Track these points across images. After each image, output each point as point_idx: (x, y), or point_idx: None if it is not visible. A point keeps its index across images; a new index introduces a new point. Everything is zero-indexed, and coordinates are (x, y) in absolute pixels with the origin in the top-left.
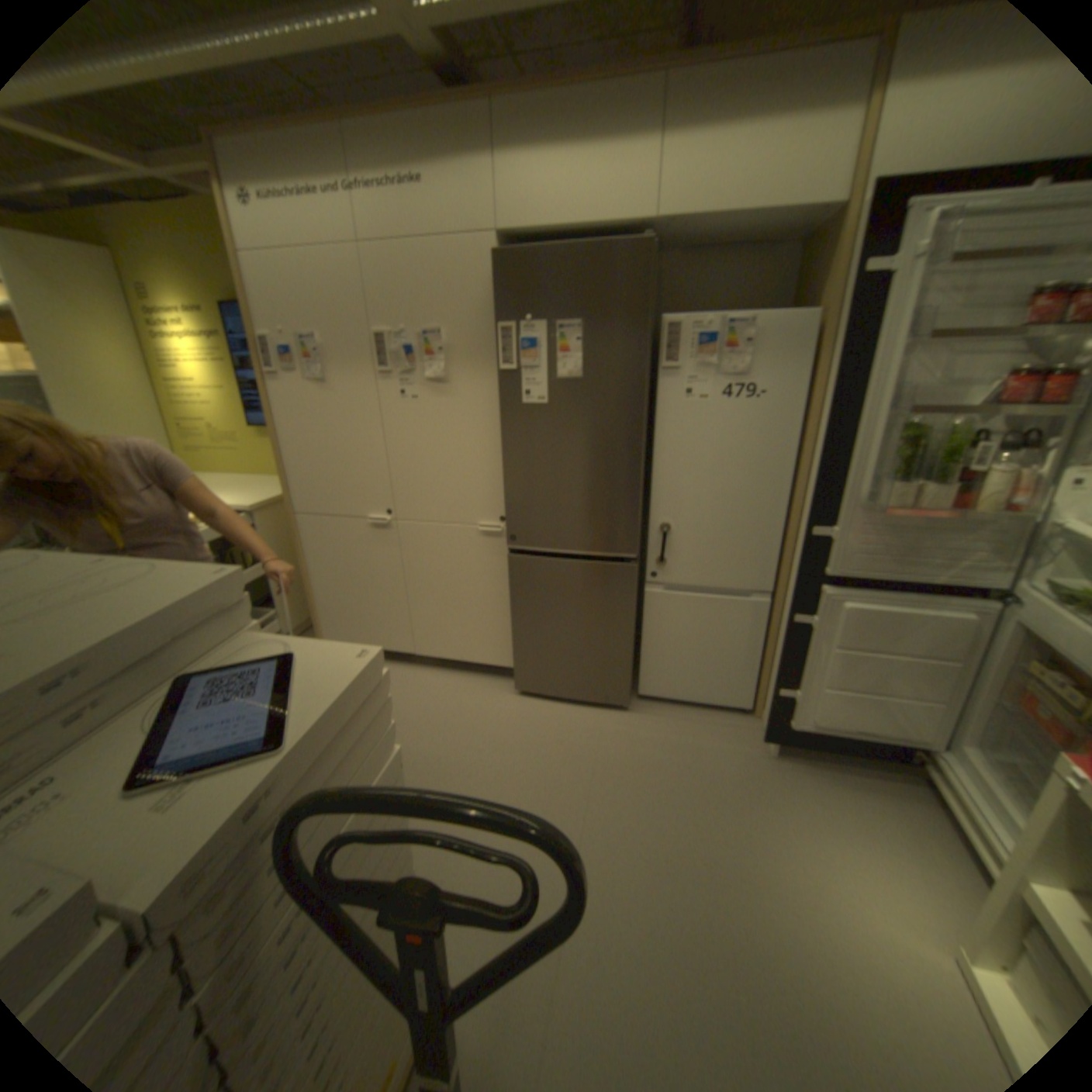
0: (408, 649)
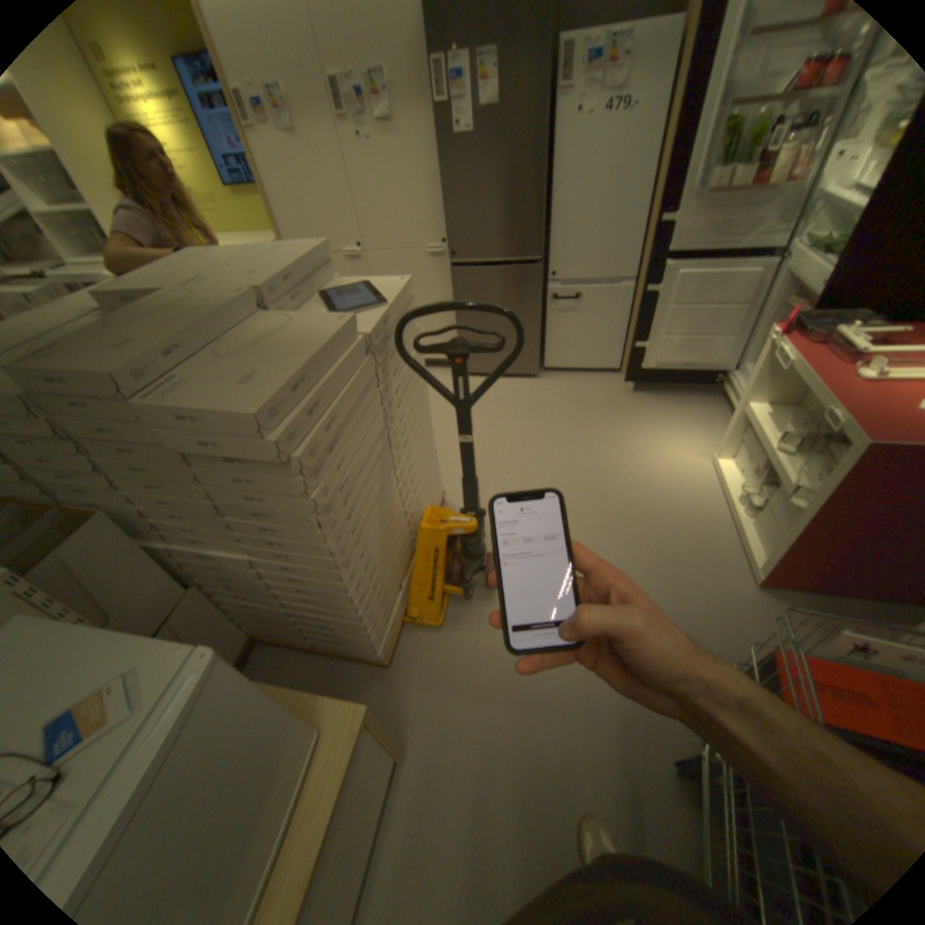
0: None
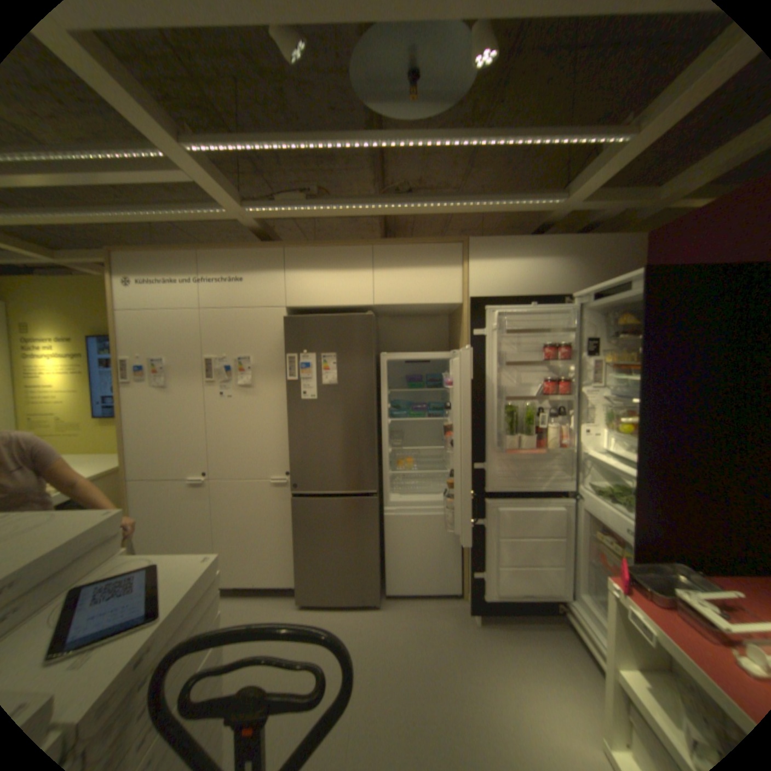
0: None
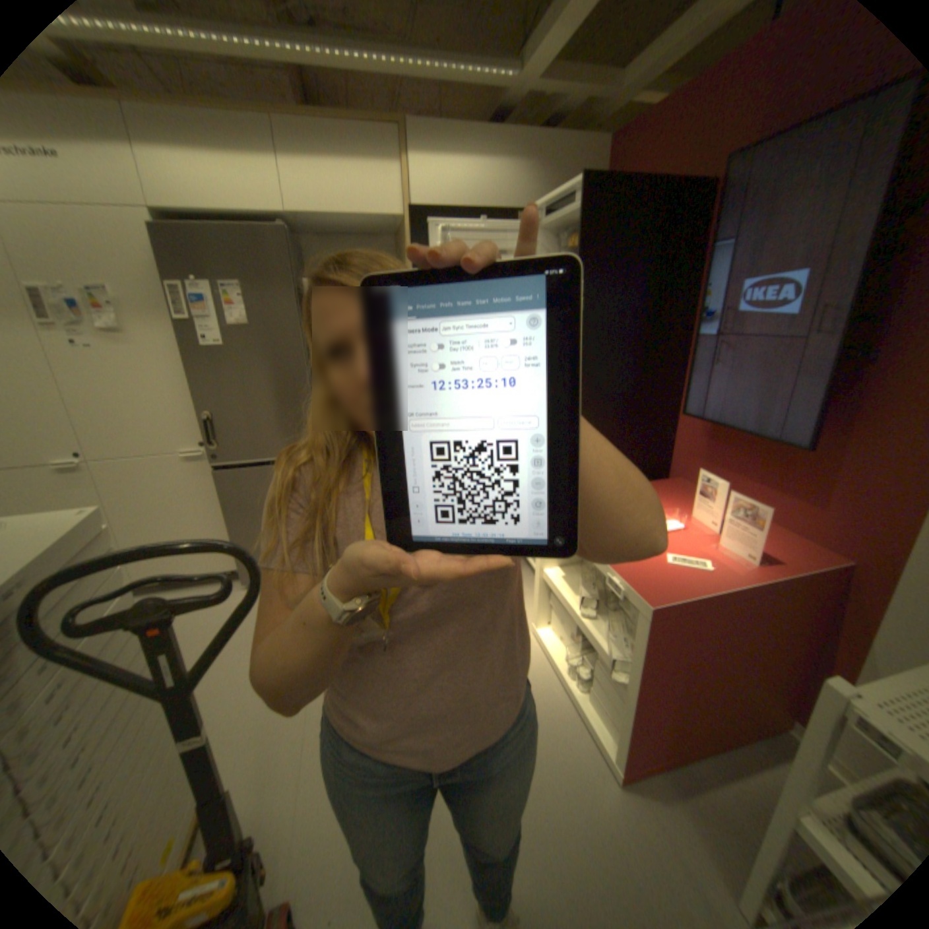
0: None
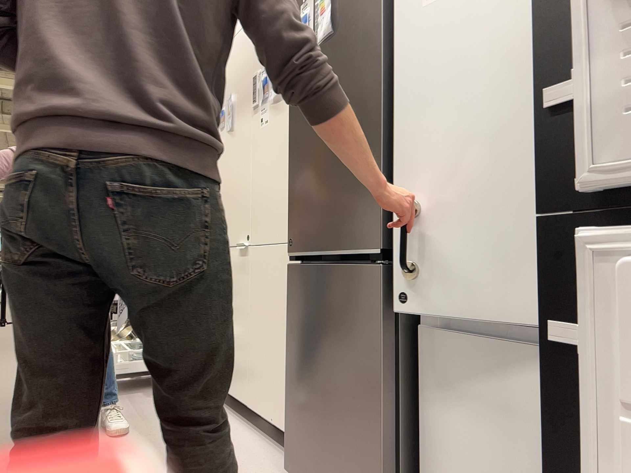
0: (244, 400)
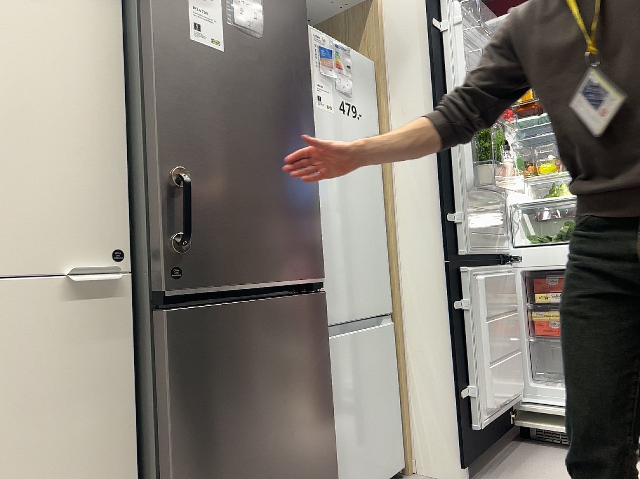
0: None
